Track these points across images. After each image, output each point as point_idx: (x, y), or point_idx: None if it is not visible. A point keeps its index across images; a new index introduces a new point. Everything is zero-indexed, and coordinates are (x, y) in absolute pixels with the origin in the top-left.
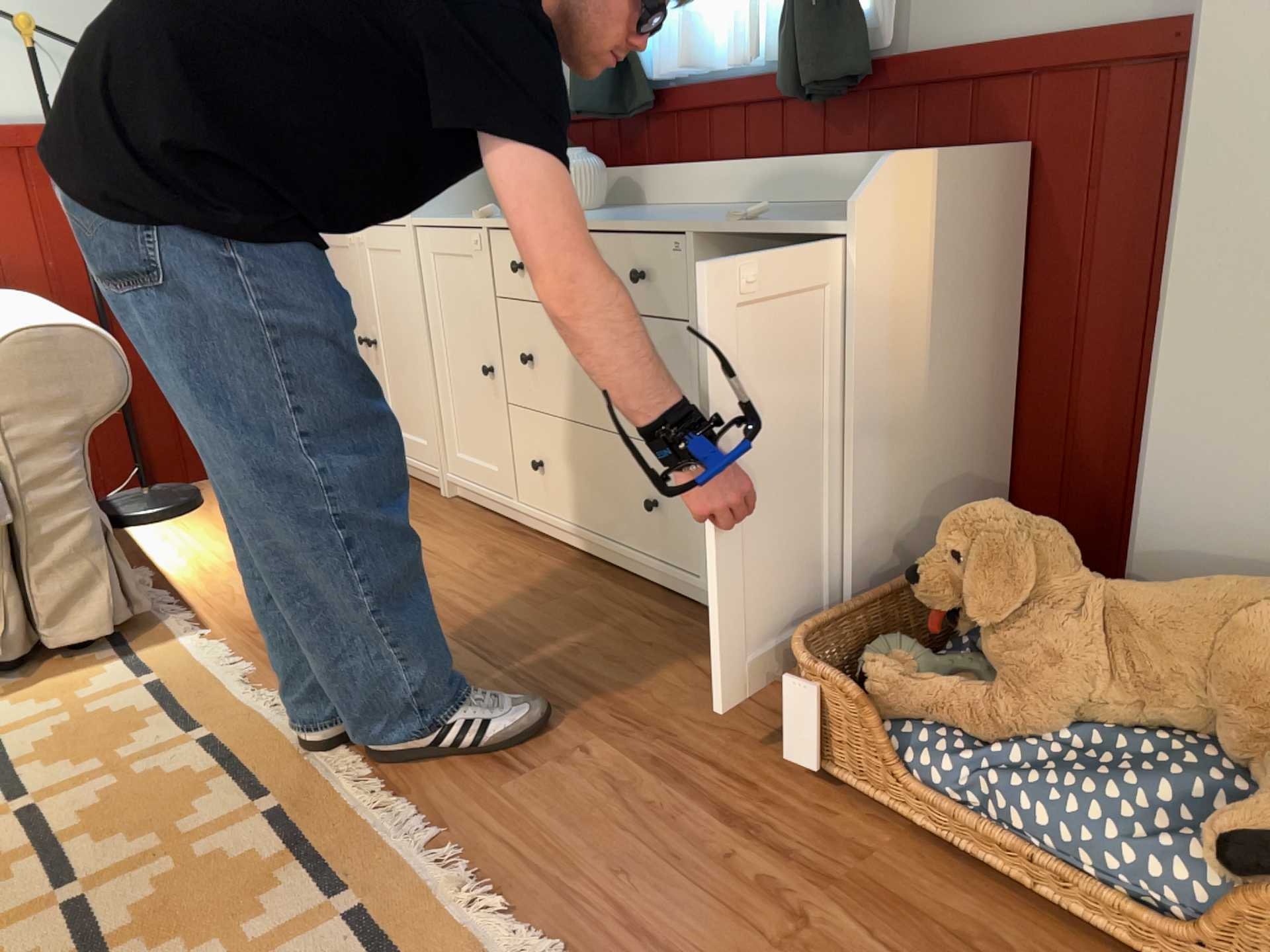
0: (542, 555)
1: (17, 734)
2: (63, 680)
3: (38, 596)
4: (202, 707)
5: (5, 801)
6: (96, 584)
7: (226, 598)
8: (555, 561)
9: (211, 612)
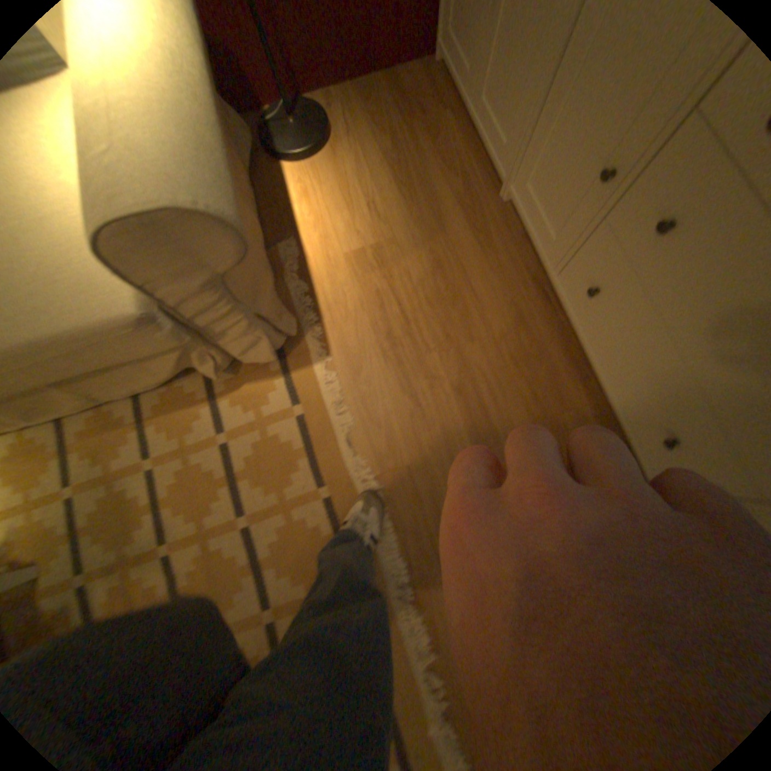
0: (554, 344)
1: (236, 444)
2: (255, 389)
3: (229, 349)
4: (327, 462)
5: (237, 514)
6: (261, 343)
7: (343, 313)
8: (561, 357)
9: (333, 331)
